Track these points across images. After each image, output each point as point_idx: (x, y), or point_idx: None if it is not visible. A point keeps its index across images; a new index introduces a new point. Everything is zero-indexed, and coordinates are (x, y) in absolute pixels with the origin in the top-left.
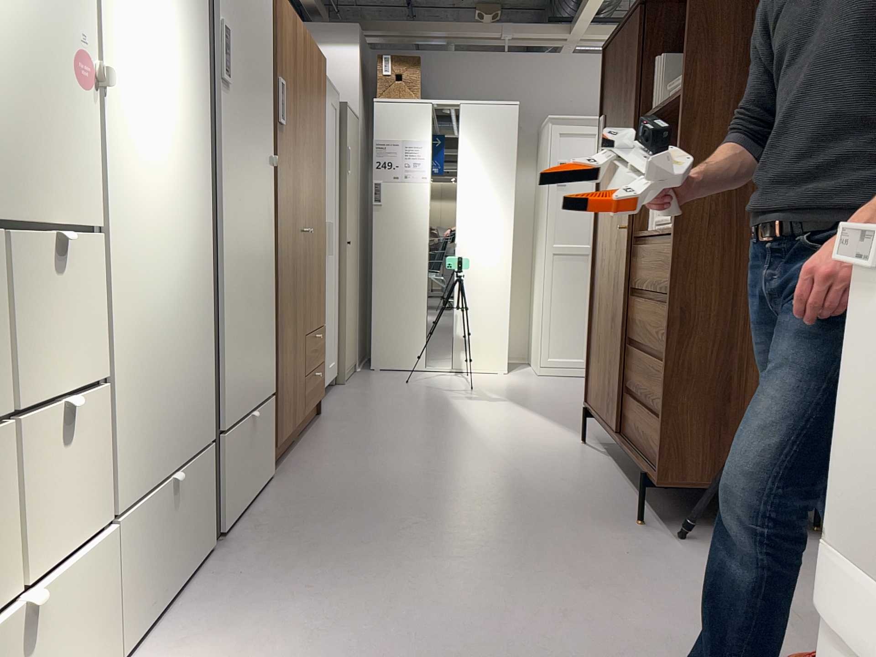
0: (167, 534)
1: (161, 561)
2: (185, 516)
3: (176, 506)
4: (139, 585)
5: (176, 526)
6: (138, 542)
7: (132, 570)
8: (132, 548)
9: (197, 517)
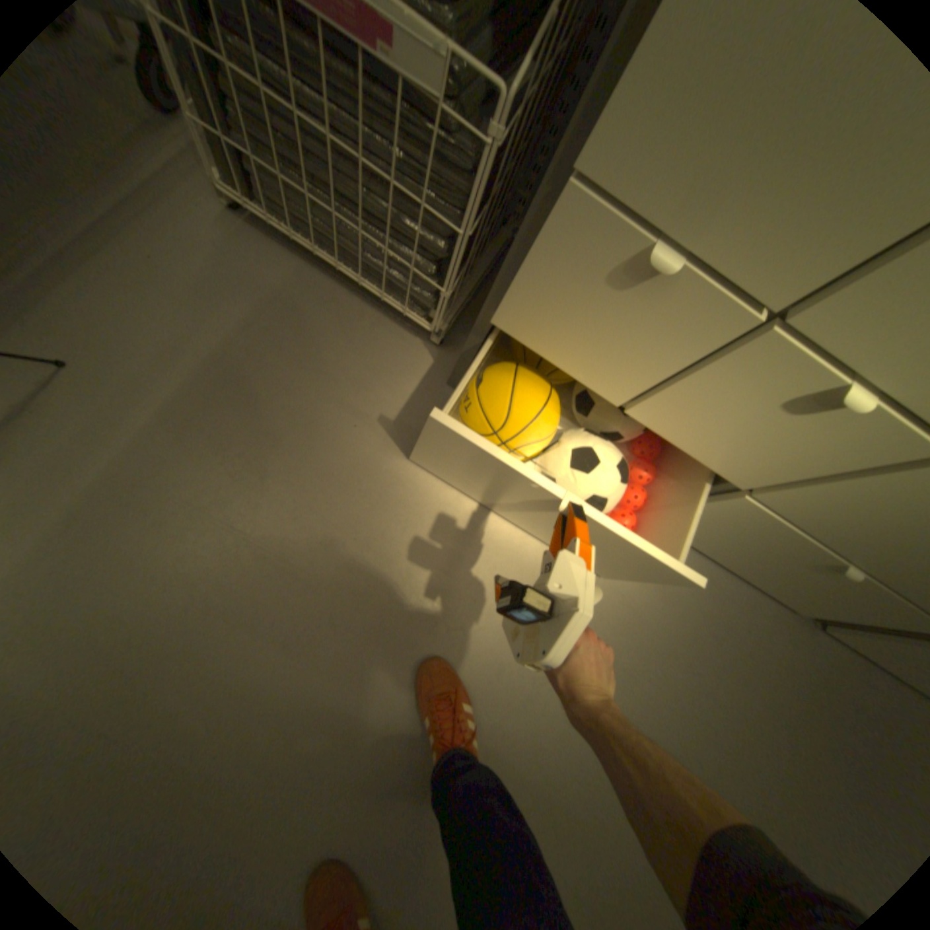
0: (781, 562)
1: (748, 554)
2: (819, 585)
3: (822, 573)
4: (710, 530)
5: (798, 573)
6: (748, 527)
7: (719, 522)
8: (738, 520)
9: (829, 601)
